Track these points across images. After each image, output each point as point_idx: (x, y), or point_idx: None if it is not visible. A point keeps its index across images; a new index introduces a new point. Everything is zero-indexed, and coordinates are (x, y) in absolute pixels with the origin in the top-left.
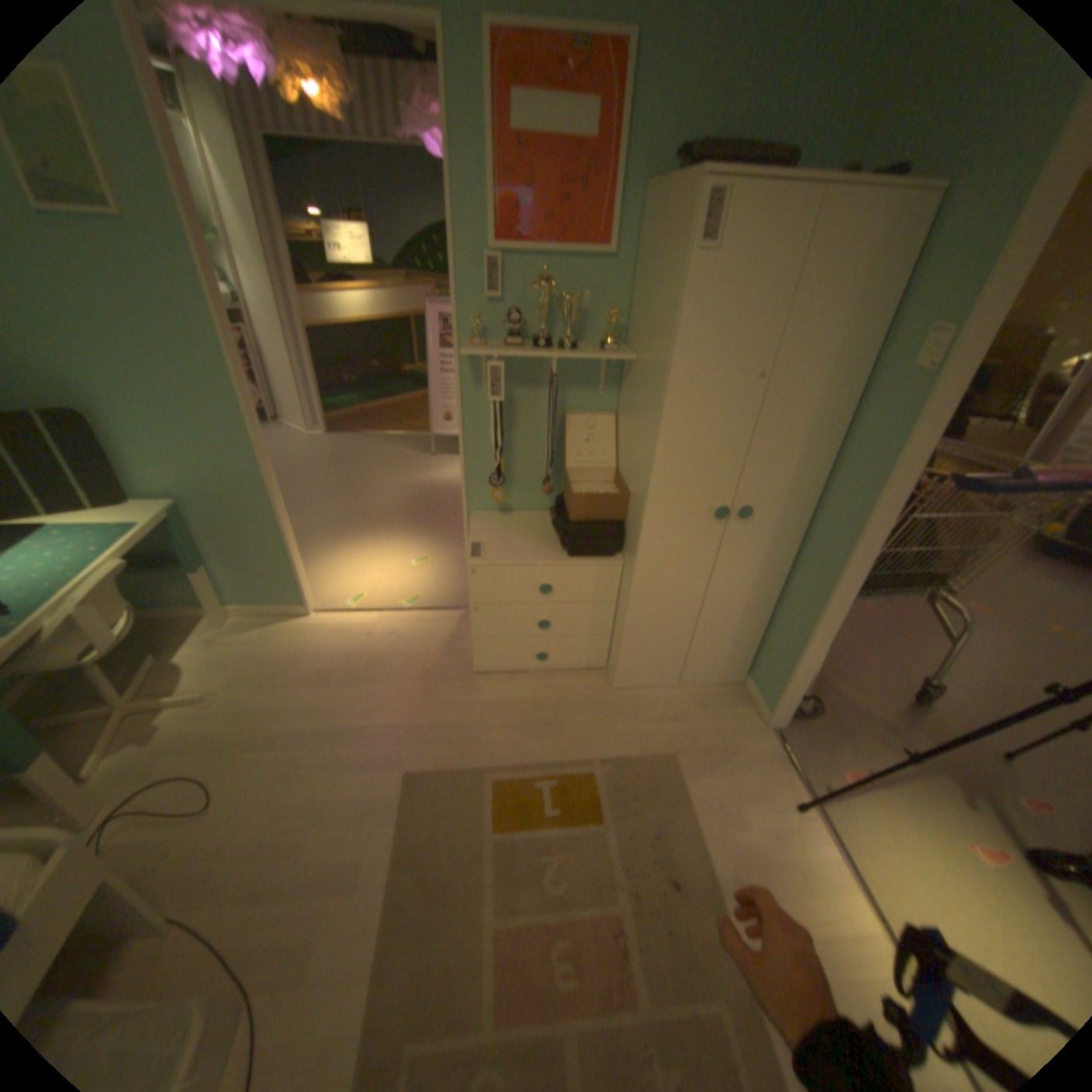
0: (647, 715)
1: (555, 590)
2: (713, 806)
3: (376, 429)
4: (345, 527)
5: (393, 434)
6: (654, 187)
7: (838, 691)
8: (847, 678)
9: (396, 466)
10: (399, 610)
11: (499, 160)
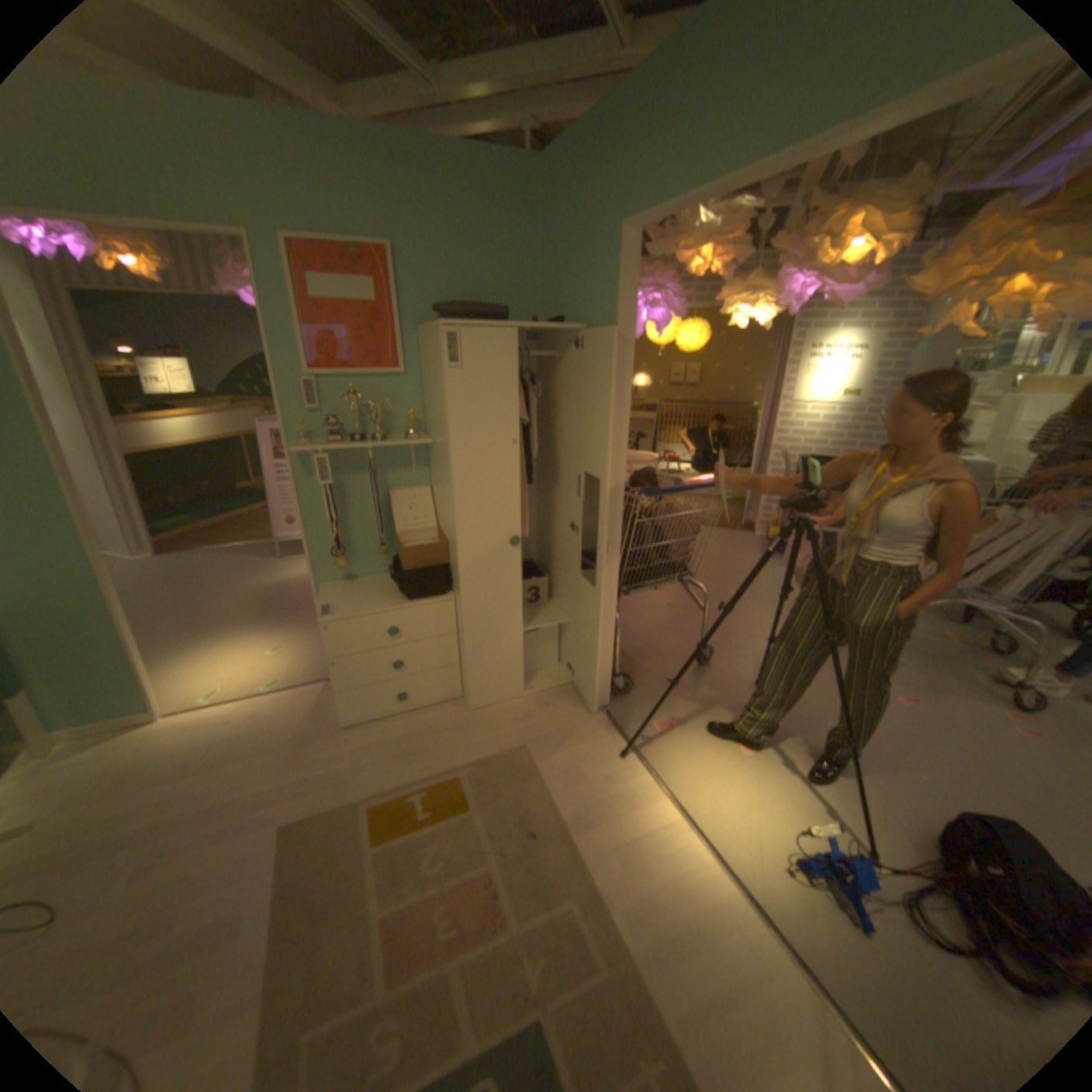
0: (500, 723)
1: (402, 631)
2: (556, 773)
3: (212, 543)
4: (186, 636)
5: (232, 545)
6: (421, 330)
7: (644, 670)
8: (650, 660)
9: (239, 573)
10: (256, 696)
11: (302, 316)
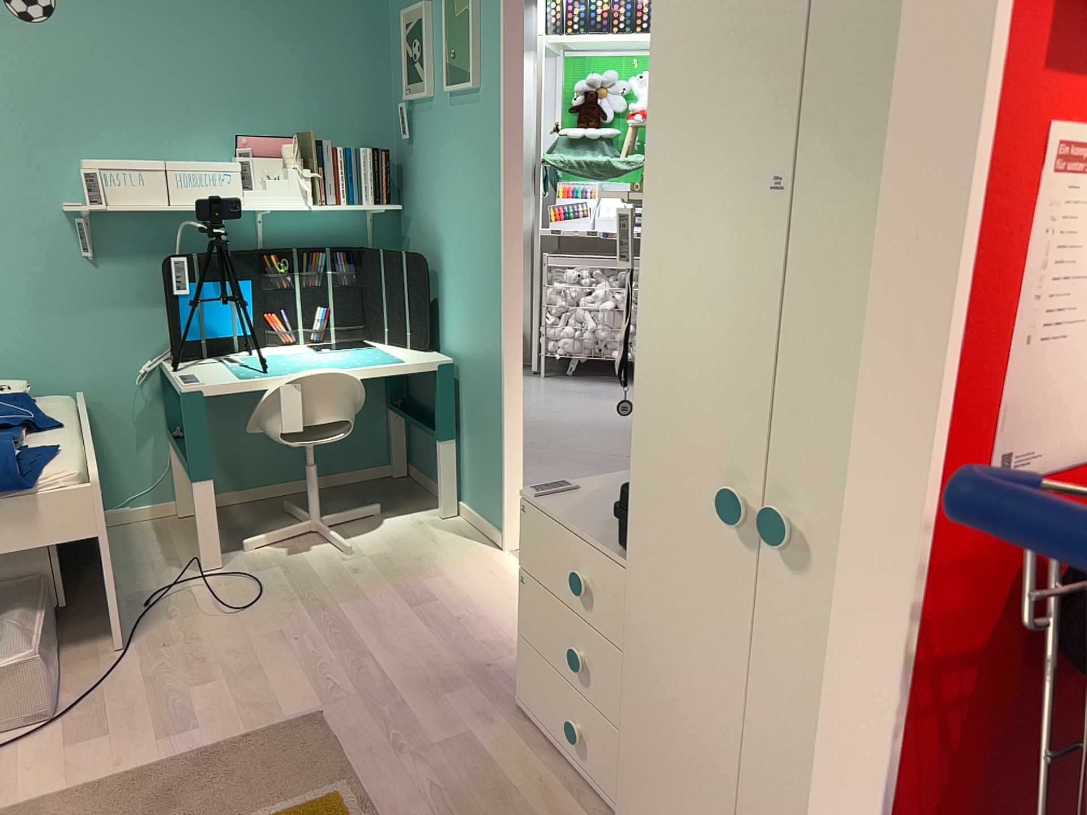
0: None
1: (596, 598)
2: None
3: None
4: None
5: None
6: None
7: None
8: None
9: None
10: None
11: None
